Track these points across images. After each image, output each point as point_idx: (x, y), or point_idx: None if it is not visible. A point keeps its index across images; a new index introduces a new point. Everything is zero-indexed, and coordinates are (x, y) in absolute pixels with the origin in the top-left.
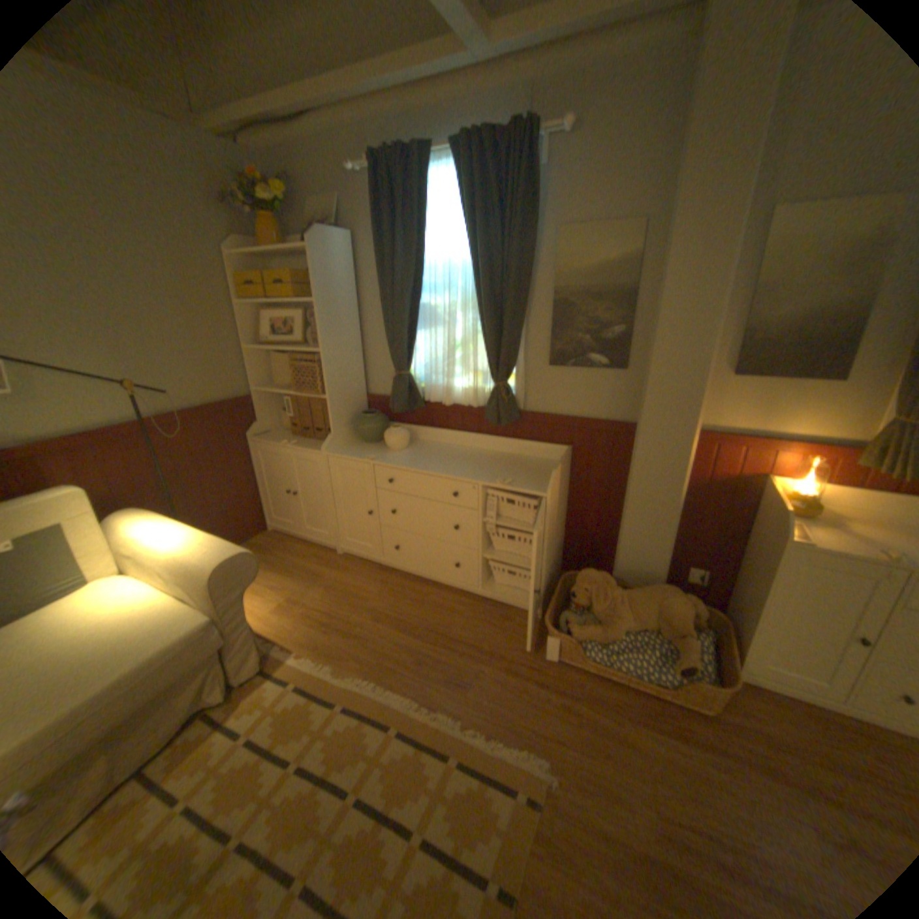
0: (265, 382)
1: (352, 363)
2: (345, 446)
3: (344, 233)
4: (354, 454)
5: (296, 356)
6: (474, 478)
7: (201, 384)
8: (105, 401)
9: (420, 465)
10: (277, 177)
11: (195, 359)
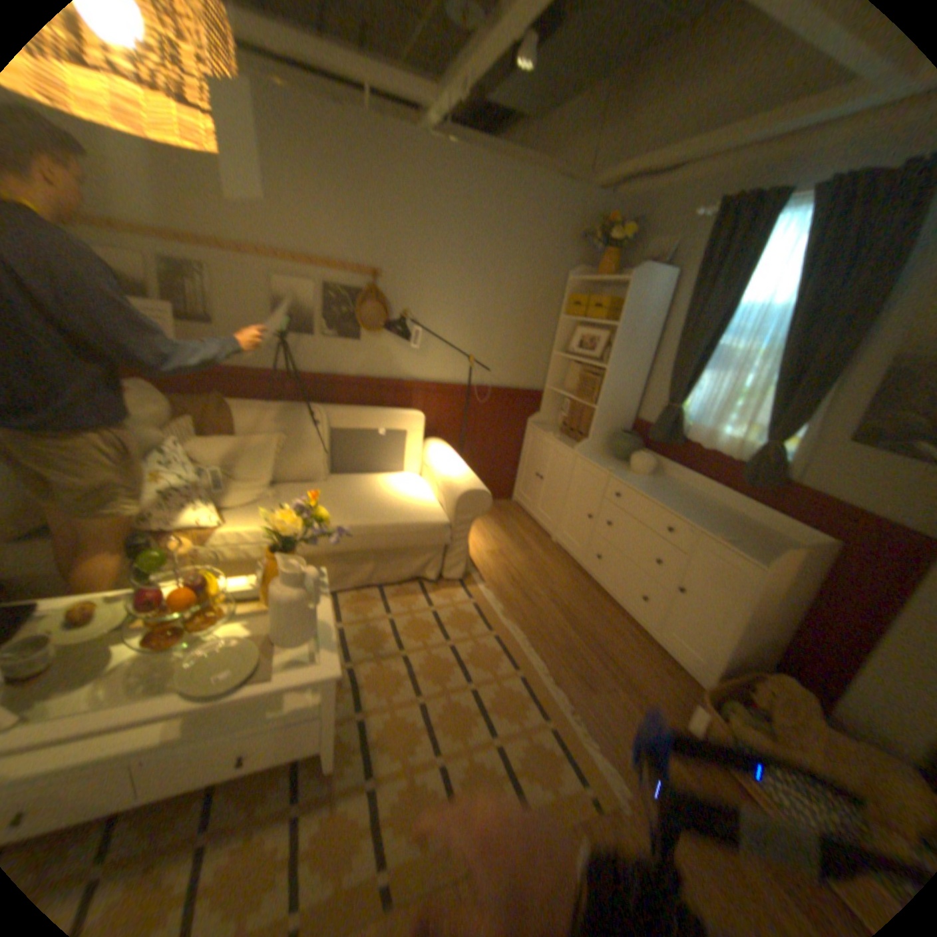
0: (557, 384)
1: (631, 386)
2: (594, 454)
3: (671, 270)
4: (597, 462)
5: (588, 368)
6: (696, 523)
7: (513, 373)
8: (455, 367)
9: (649, 491)
10: (634, 220)
11: (516, 353)
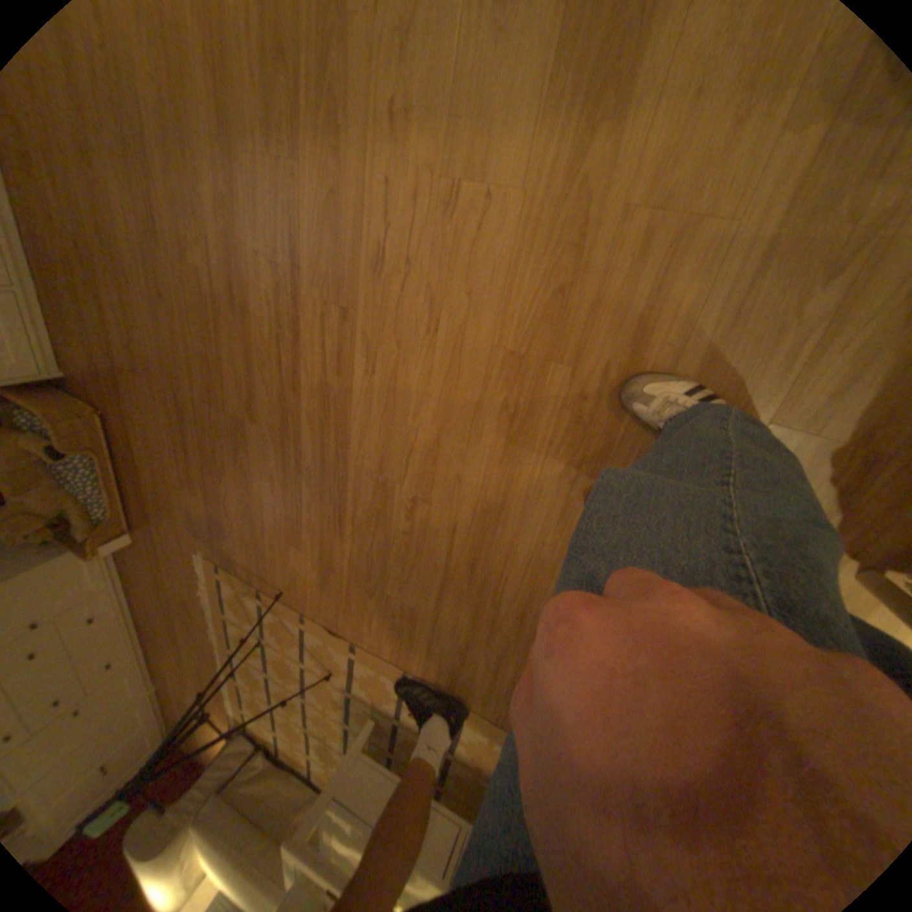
0: None
1: None
2: None
3: None
4: None
5: None
6: None
7: None
8: None
9: None
10: None
11: None
